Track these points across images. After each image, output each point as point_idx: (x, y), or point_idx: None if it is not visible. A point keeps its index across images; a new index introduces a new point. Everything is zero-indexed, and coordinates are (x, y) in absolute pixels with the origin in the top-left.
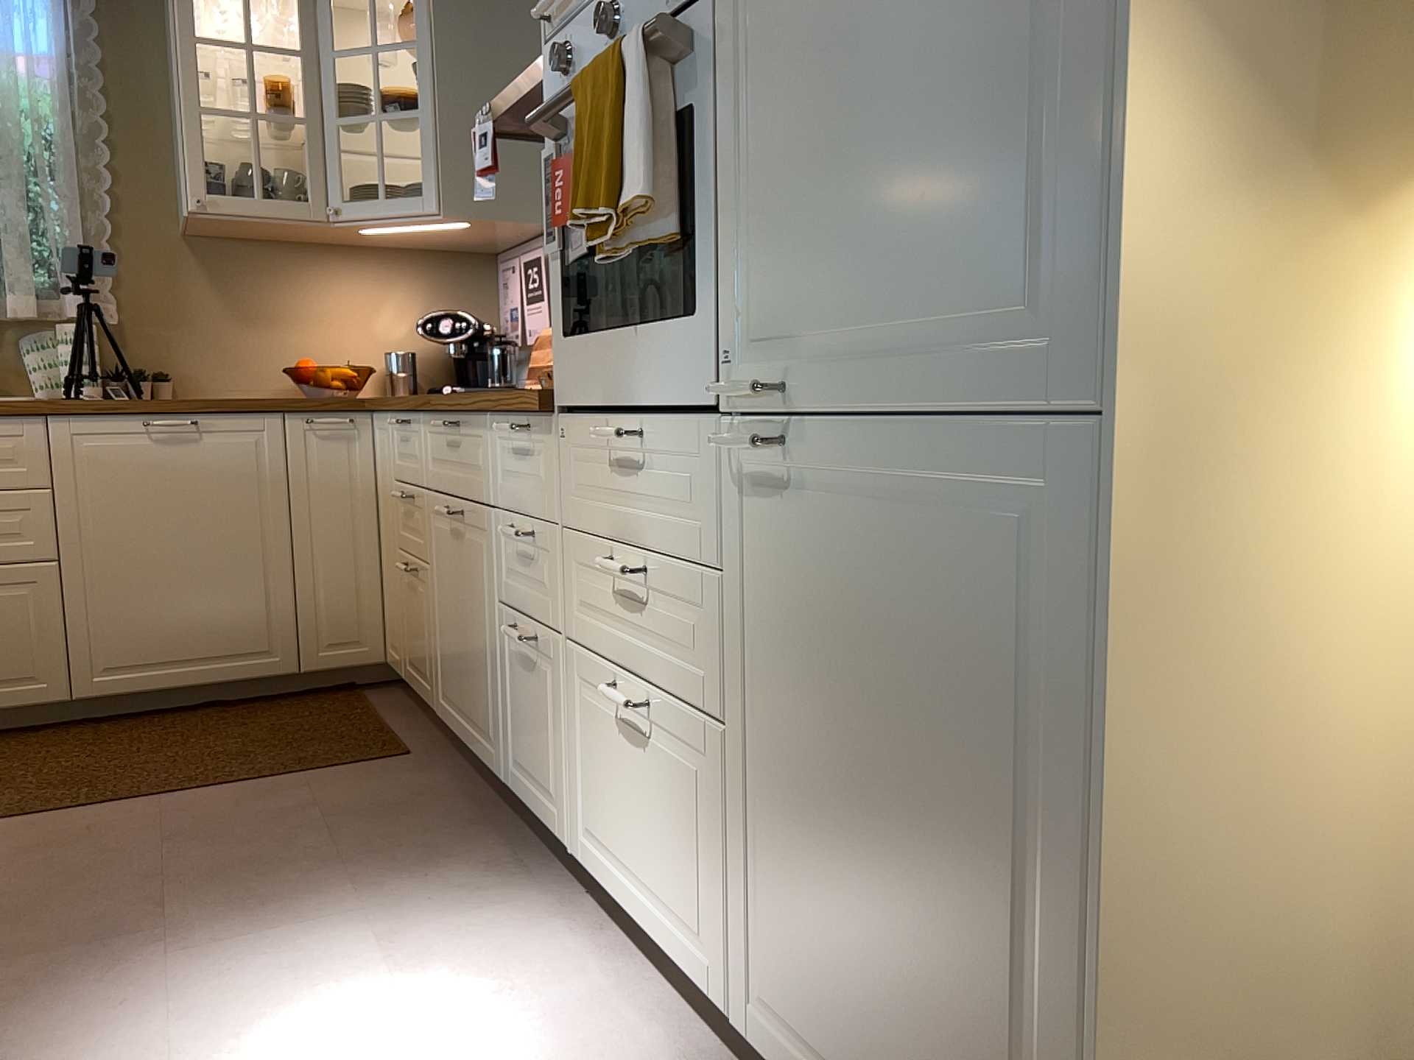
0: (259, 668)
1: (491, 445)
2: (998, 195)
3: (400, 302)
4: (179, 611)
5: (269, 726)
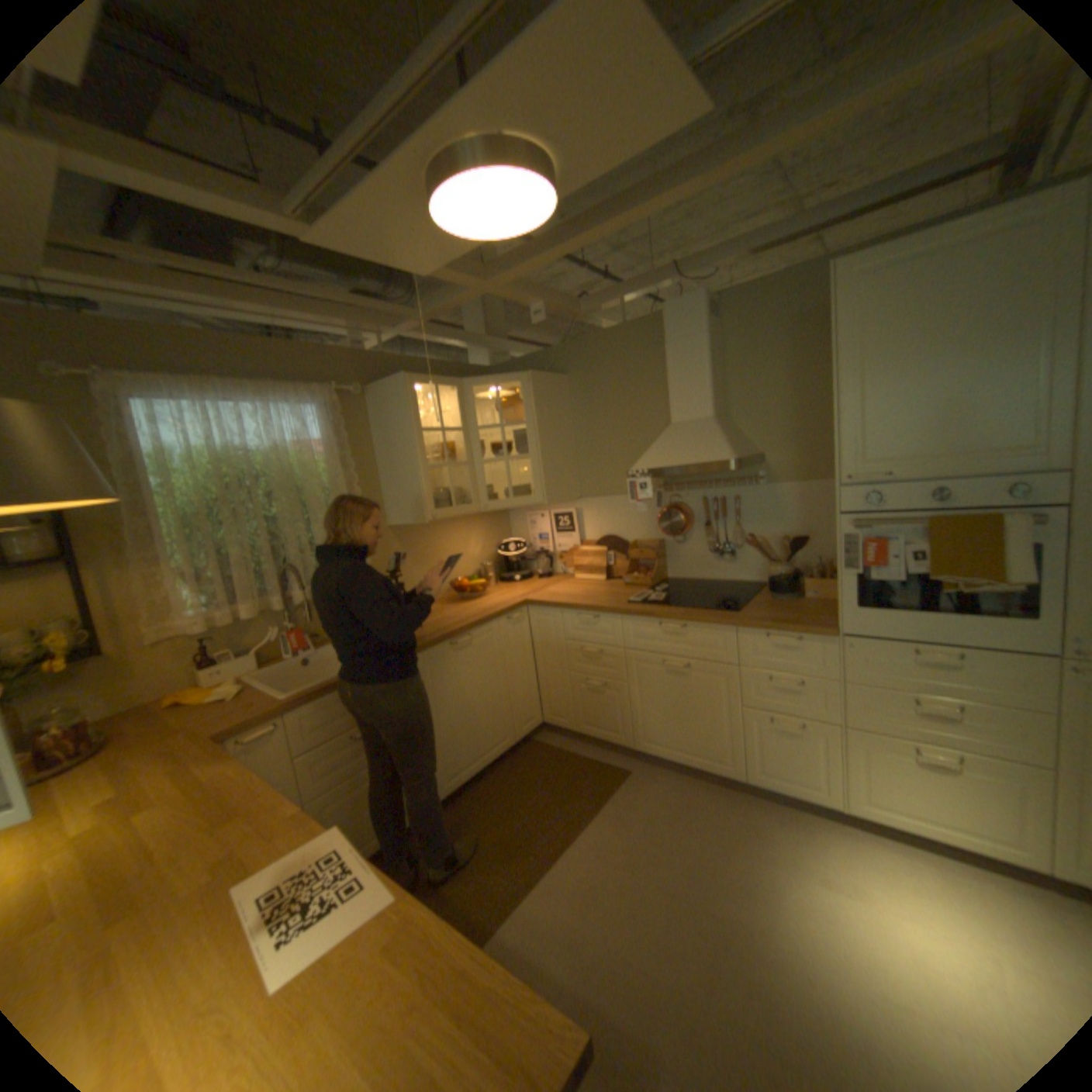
0: (503, 749)
1: (736, 640)
2: None
3: (475, 538)
4: (472, 736)
5: (534, 779)
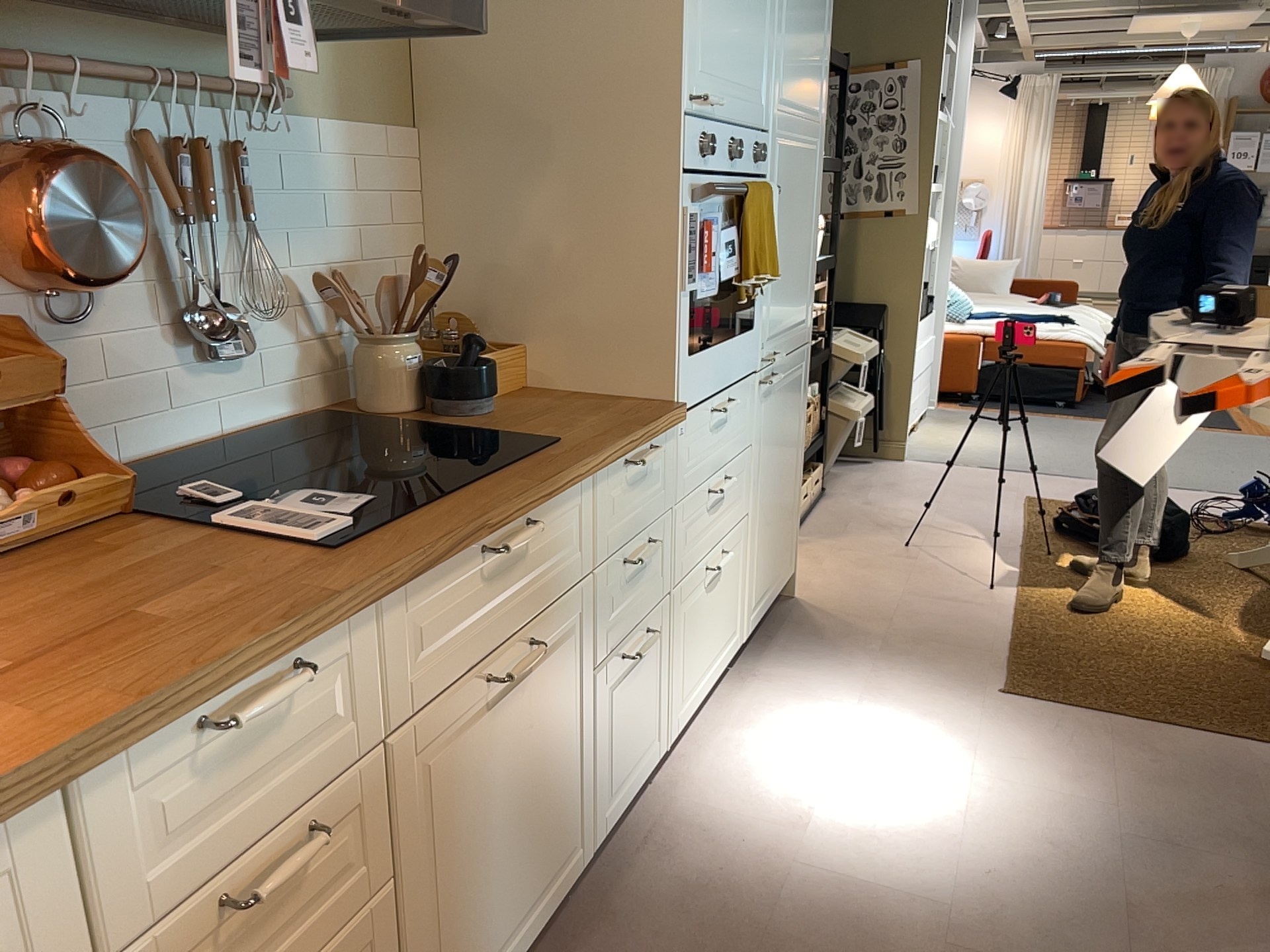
0: None
1: (592, 504)
2: (804, 288)
3: None
4: None
5: None
